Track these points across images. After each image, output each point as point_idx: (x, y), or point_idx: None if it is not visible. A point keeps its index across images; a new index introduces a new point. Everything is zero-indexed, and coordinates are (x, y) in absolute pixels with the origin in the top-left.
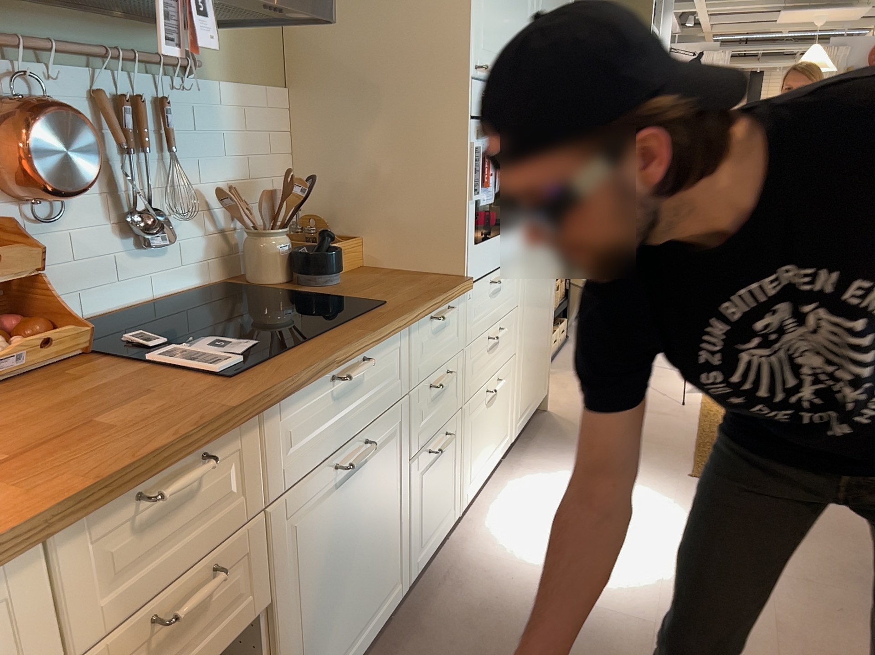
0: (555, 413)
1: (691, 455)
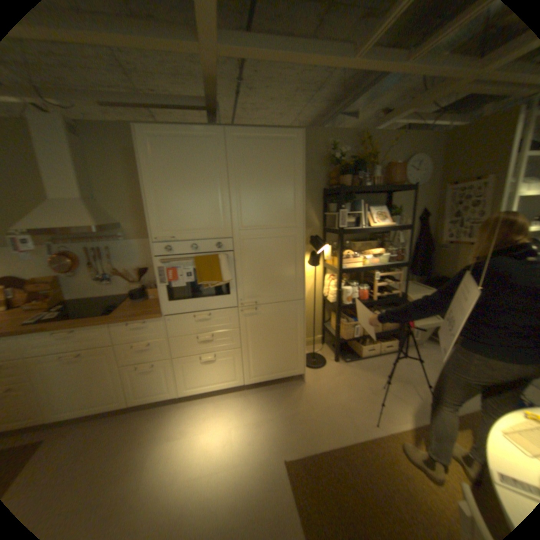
0: (305, 386)
1: (311, 456)
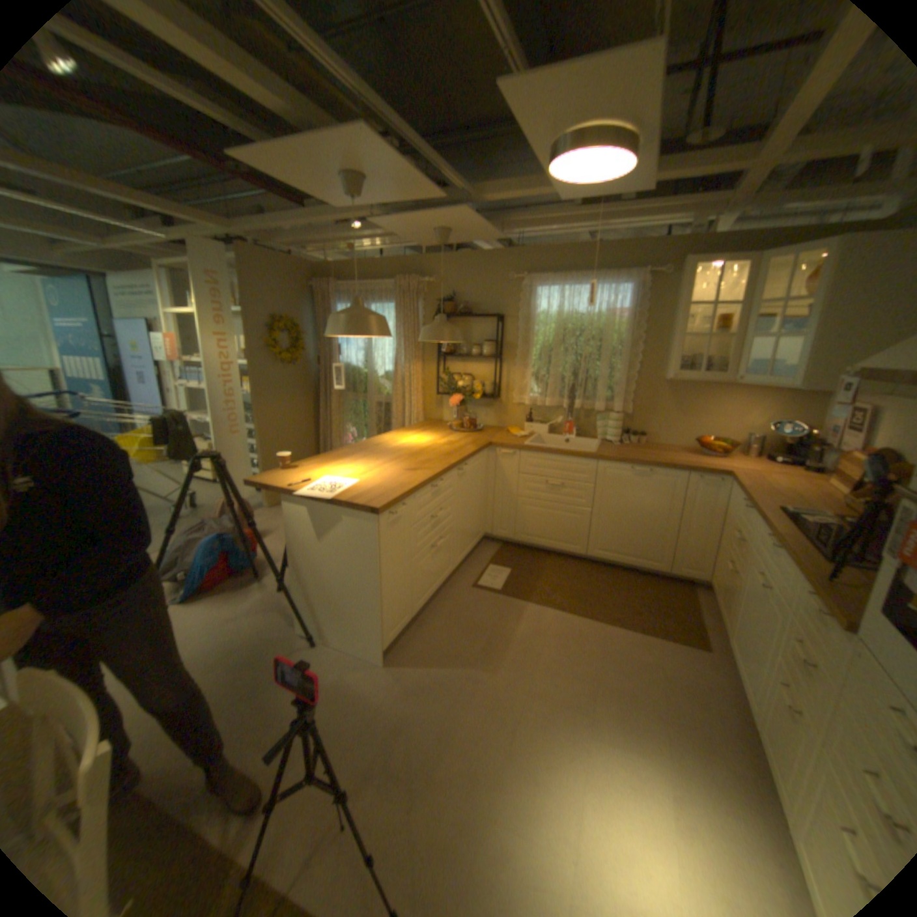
0: None
1: None
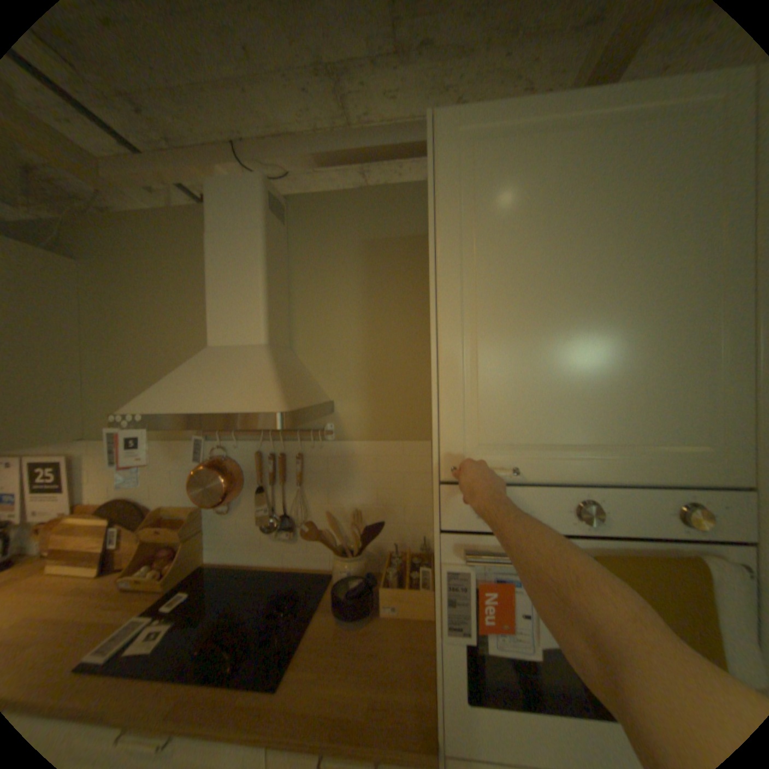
0: None
1: None
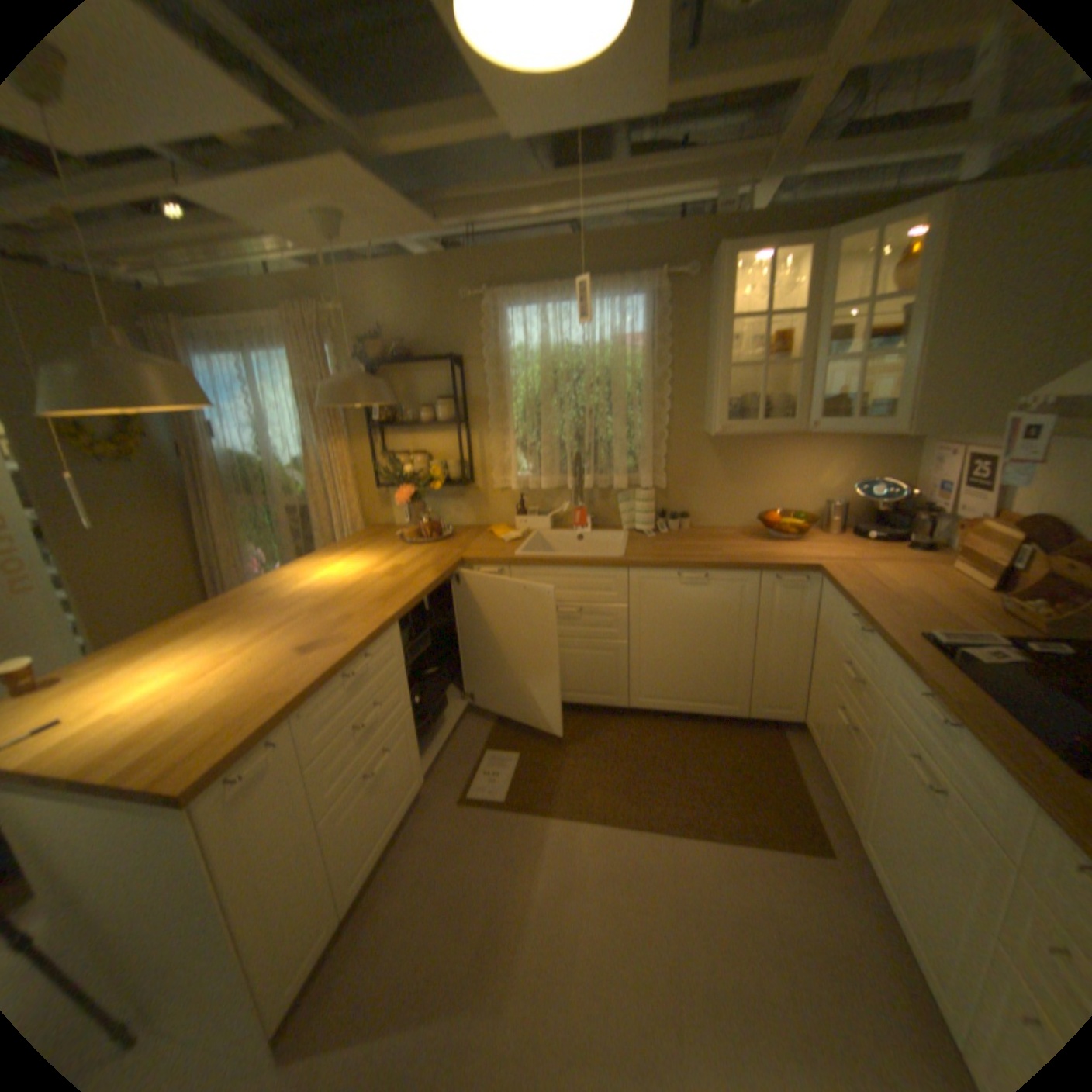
0: None
1: None
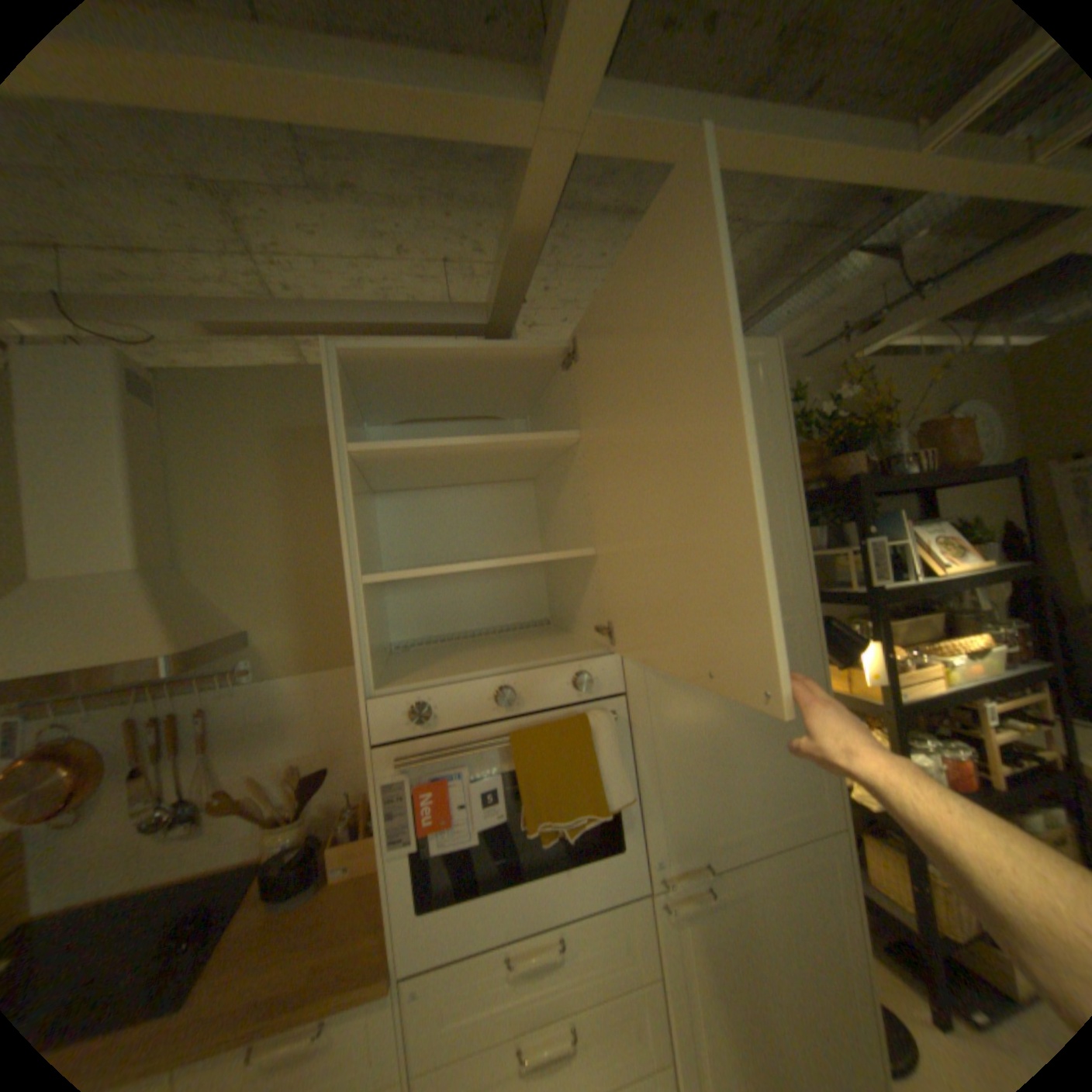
0: None
1: None
